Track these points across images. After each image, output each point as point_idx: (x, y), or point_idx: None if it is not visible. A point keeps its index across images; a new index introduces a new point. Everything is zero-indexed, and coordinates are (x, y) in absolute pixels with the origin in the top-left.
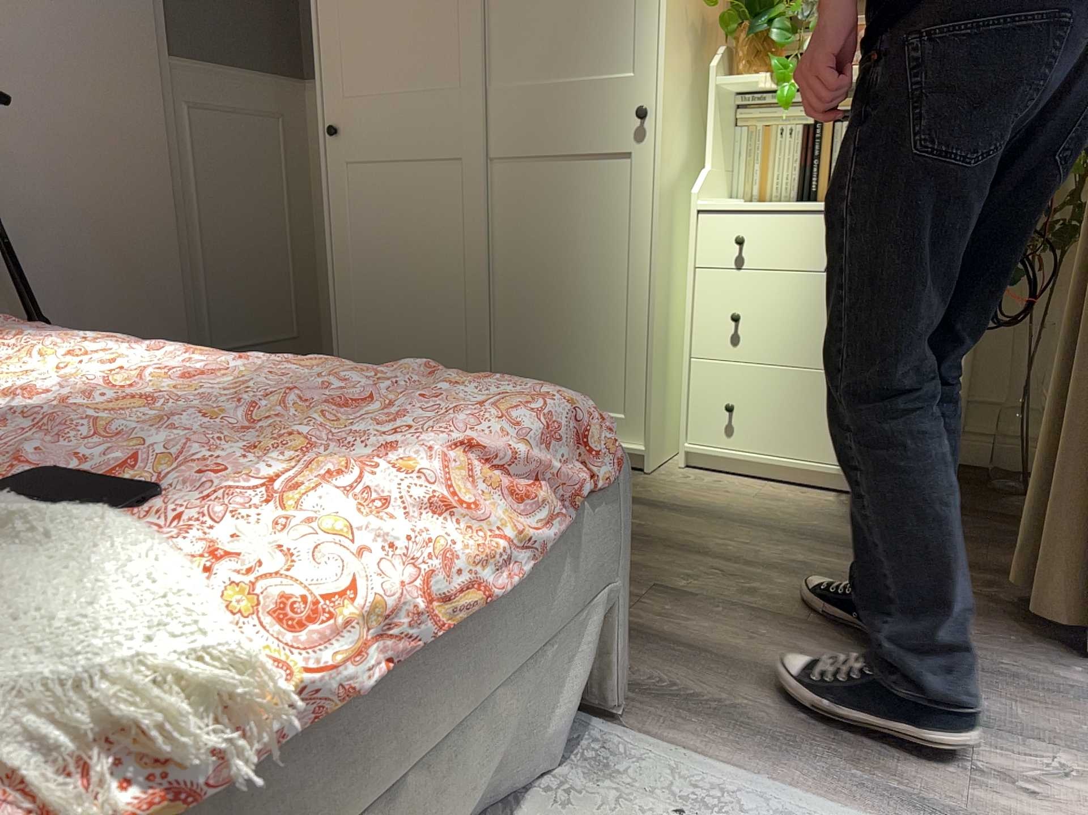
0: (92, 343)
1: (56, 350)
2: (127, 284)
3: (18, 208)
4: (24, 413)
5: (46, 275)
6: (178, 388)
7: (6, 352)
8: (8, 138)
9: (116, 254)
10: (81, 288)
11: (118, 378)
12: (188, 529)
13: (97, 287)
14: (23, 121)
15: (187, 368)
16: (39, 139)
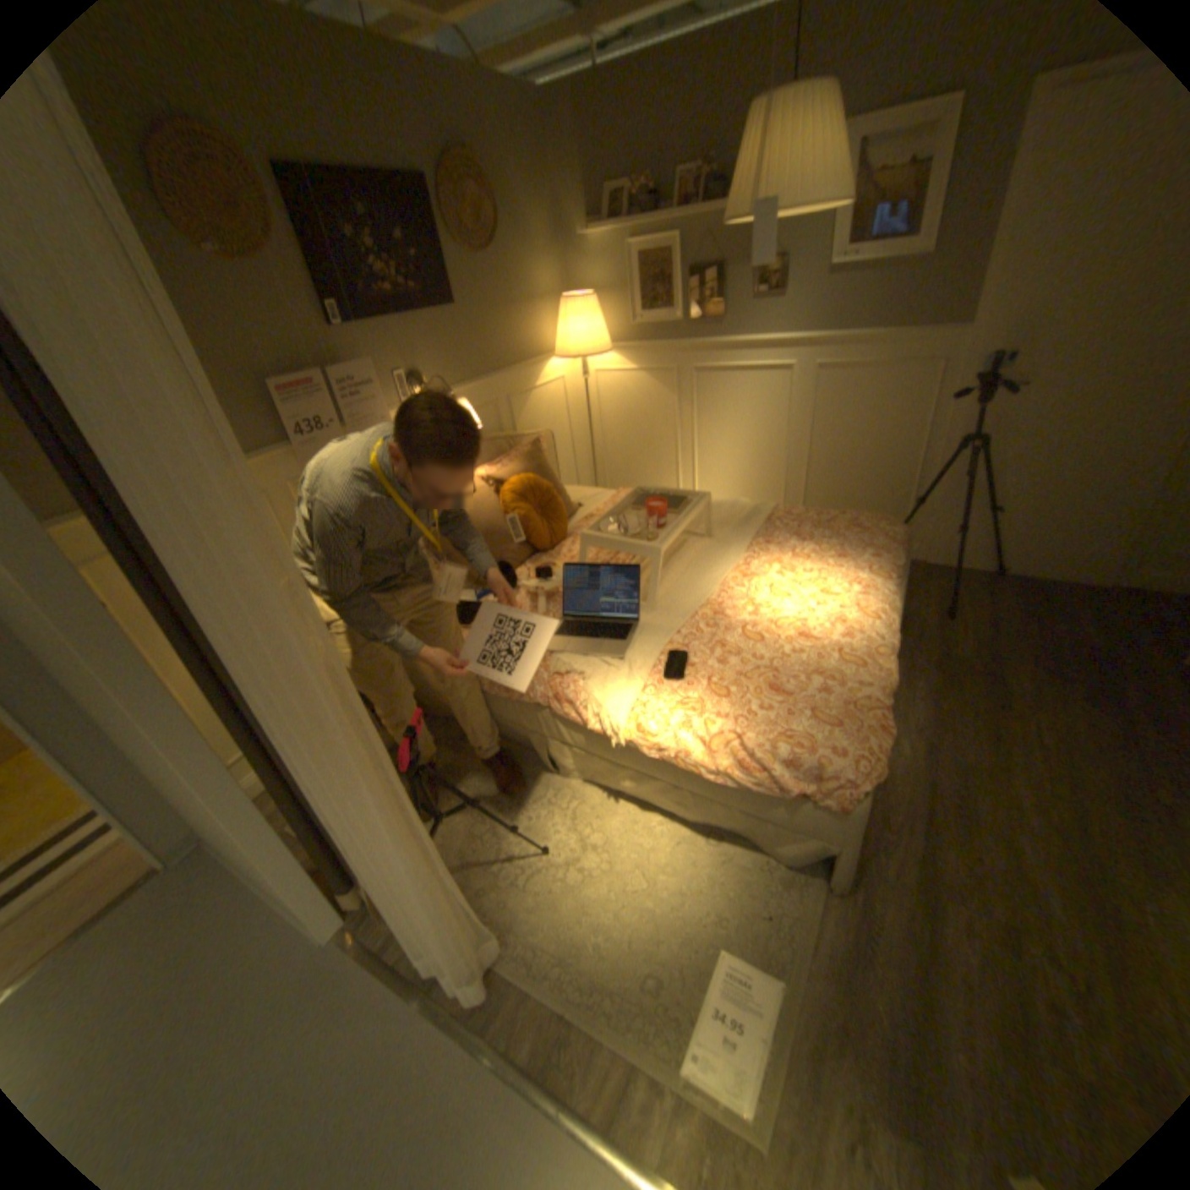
0: (866, 579)
1: (849, 577)
2: (1092, 492)
3: (1026, 437)
4: (746, 620)
5: (1026, 478)
6: (789, 639)
7: (825, 572)
8: (1041, 393)
9: (1094, 471)
10: (1050, 489)
11: (812, 614)
12: (672, 693)
13: (1064, 490)
14: (1059, 381)
15: (838, 623)
16: (1066, 393)
